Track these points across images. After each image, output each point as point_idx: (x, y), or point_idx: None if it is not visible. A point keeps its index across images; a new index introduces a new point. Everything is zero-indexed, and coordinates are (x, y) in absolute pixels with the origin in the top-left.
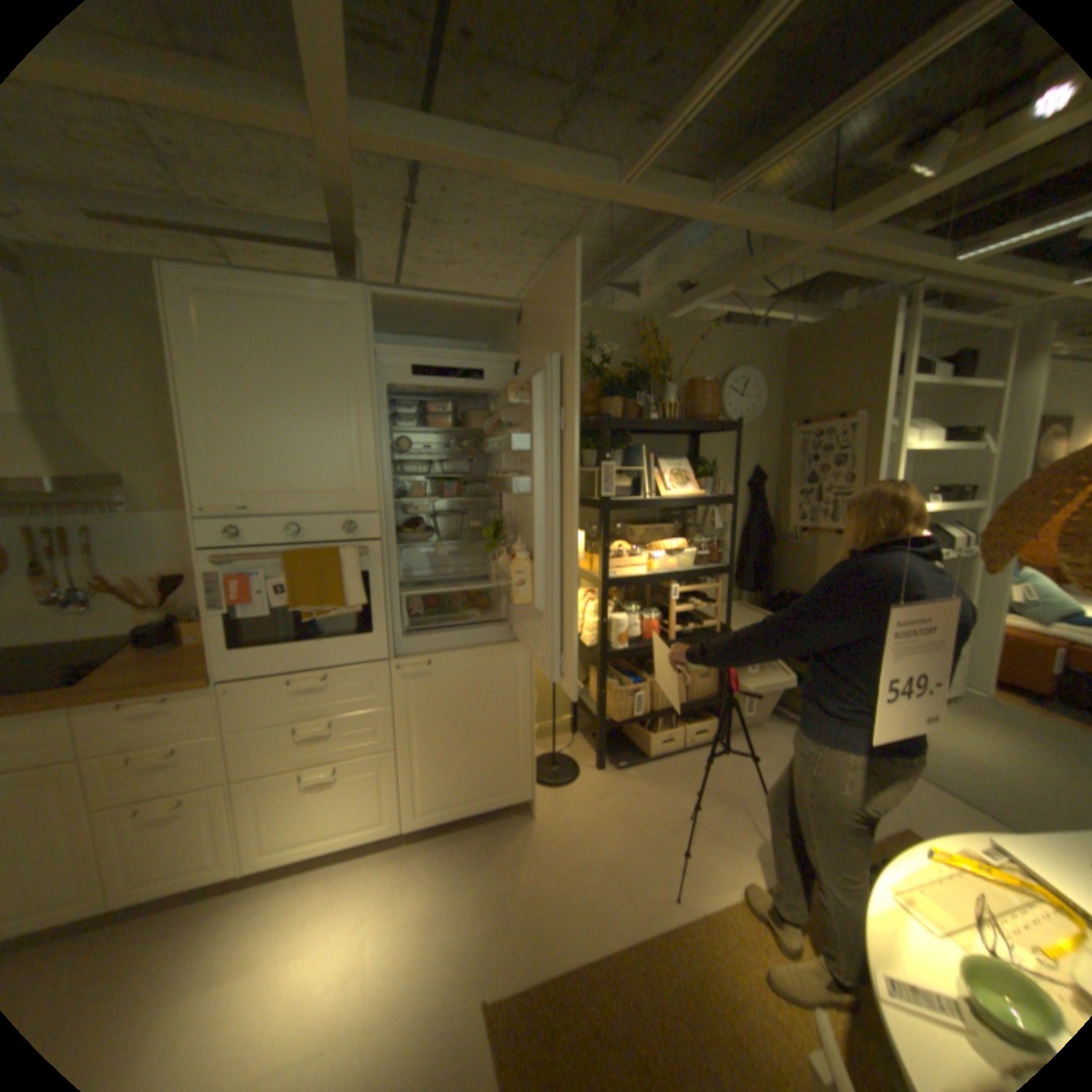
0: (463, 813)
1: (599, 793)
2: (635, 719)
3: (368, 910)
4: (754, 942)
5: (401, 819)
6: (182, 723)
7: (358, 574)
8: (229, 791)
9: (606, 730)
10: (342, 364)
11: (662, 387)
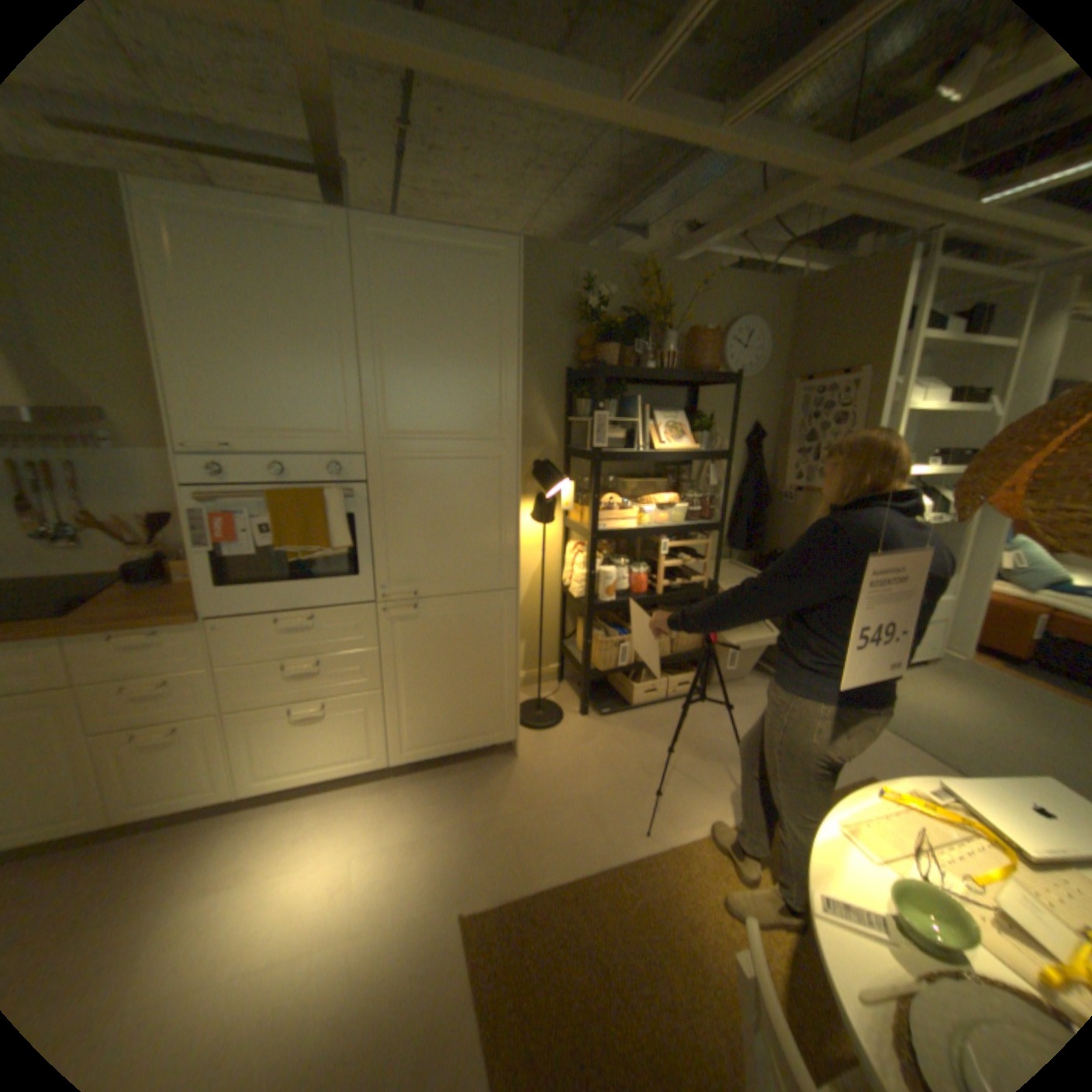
0: (448, 750)
1: (581, 736)
2: (618, 669)
3: (356, 833)
4: (716, 871)
5: (388, 753)
6: (172, 656)
7: (343, 516)
8: (221, 721)
9: (590, 678)
10: (323, 295)
11: (661, 335)
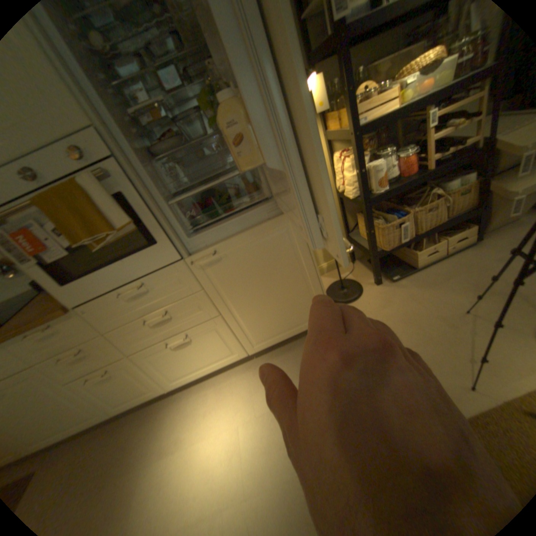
0: (286, 335)
1: (383, 301)
2: (404, 243)
3: (240, 403)
4: None
5: (246, 347)
6: (74, 332)
7: (109, 195)
8: (131, 358)
9: (380, 257)
10: None
11: None
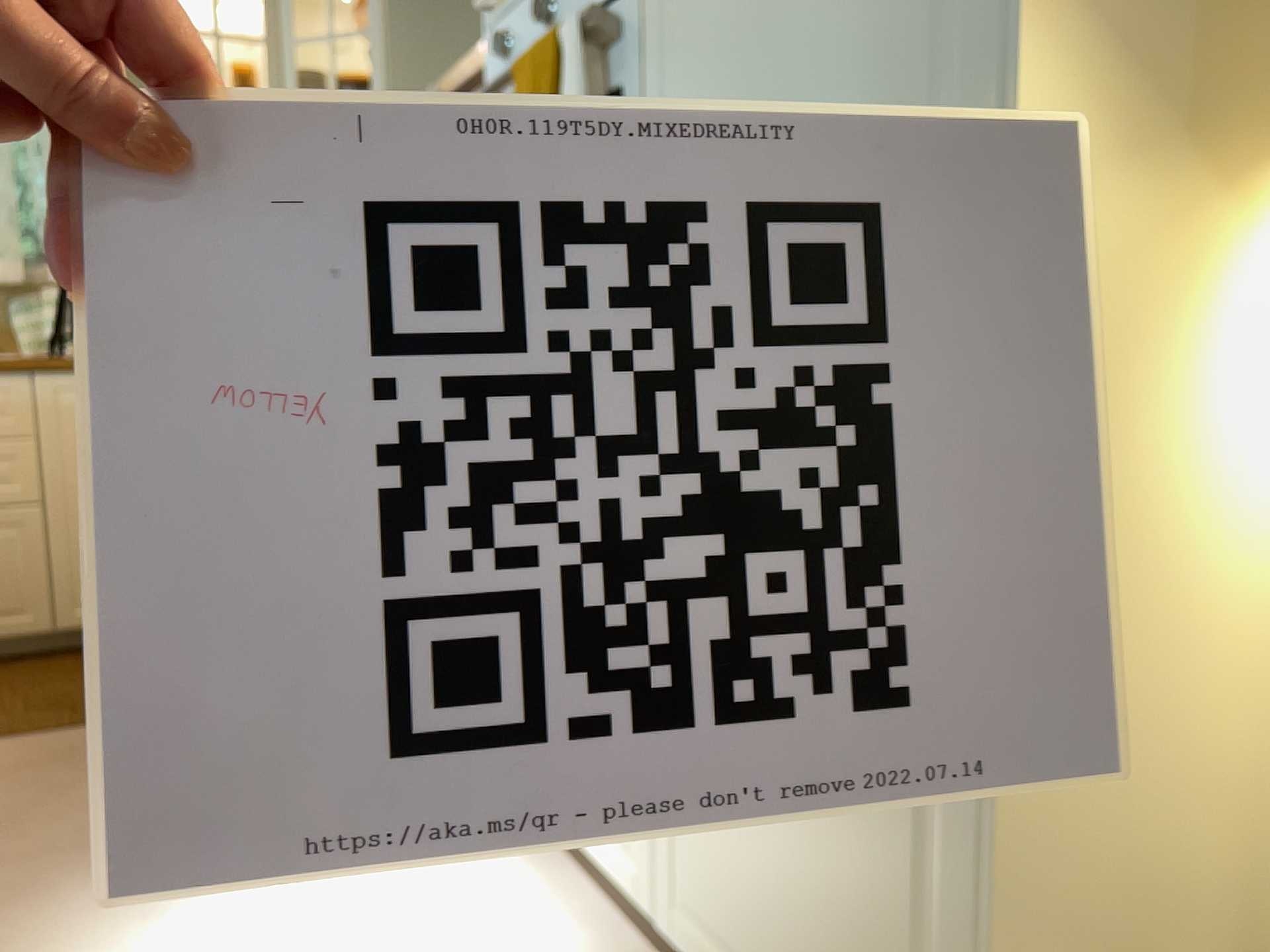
0: None
1: None
2: None
3: None
4: None
5: (667, 890)
6: None
7: (583, 81)
8: None
9: None
10: None
11: None
